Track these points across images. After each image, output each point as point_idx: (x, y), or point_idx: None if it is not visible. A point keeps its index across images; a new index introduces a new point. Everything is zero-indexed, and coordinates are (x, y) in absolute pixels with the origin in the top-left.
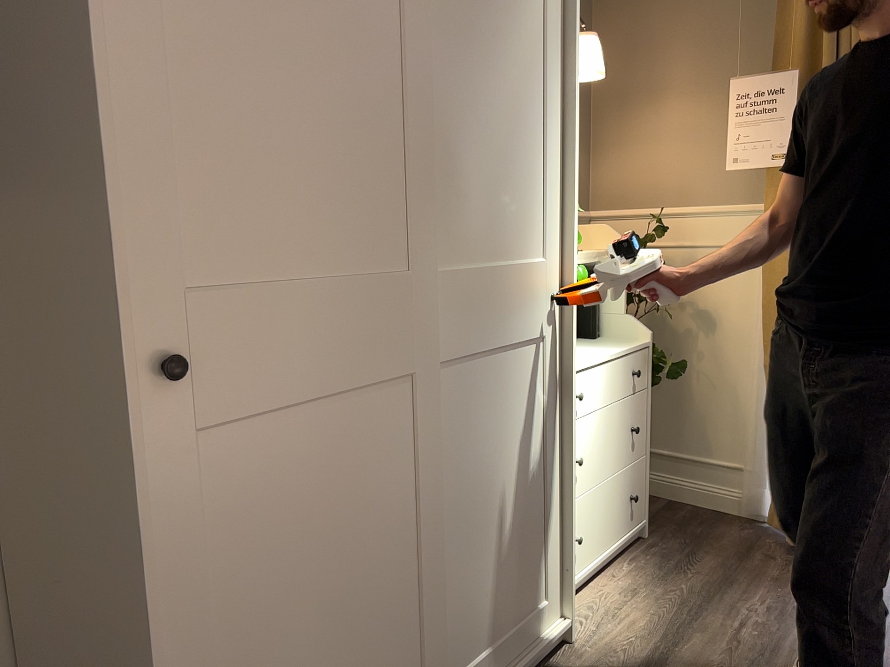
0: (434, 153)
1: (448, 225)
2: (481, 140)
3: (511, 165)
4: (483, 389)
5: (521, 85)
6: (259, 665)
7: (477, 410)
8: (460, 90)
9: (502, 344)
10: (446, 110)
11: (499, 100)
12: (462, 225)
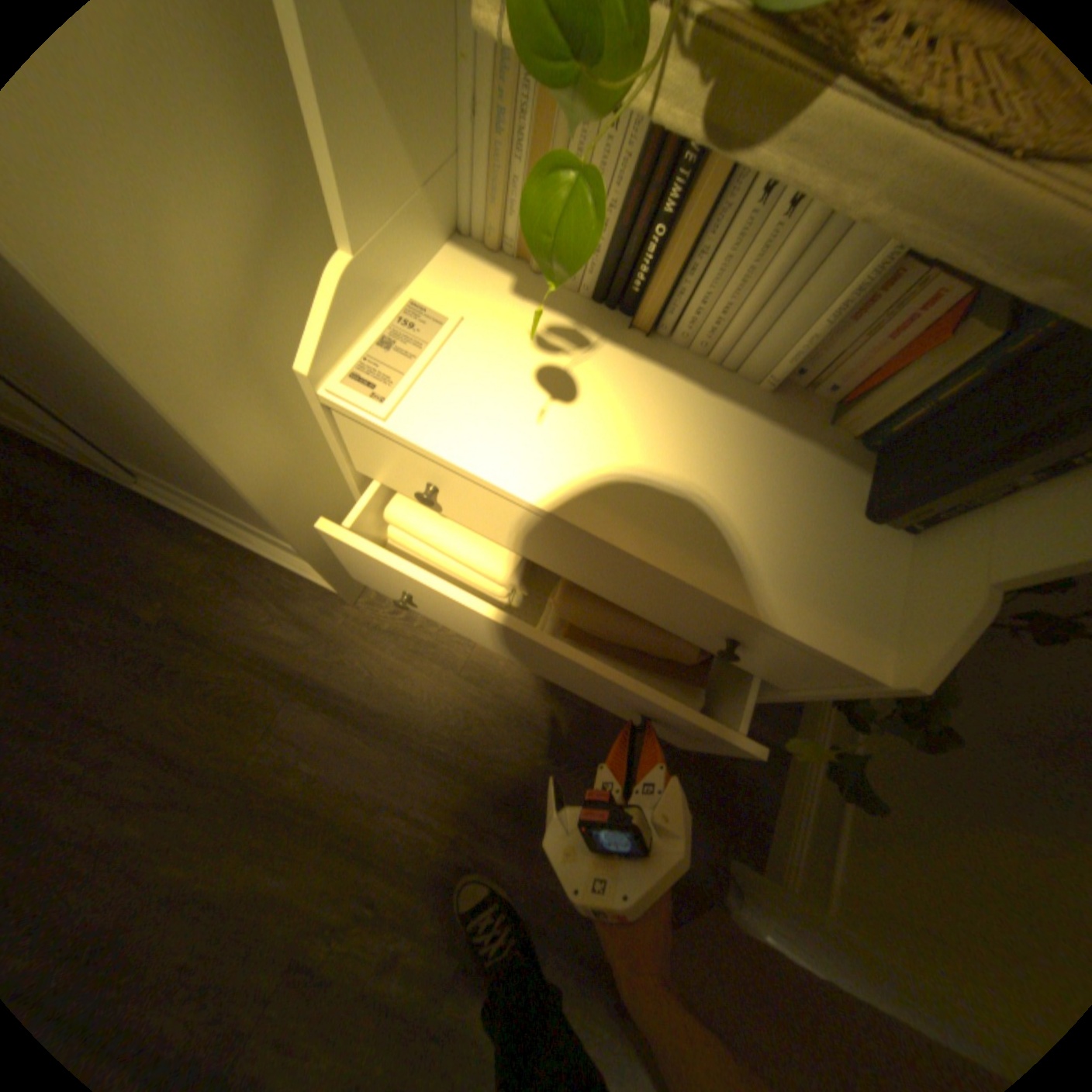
0: None
1: None
2: None
3: None
4: None
5: None
6: None
7: None
8: None
9: None
10: None
11: None
12: None
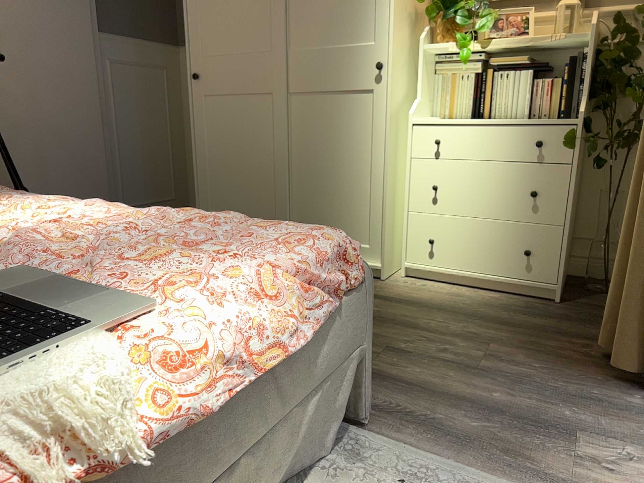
0: None
1: (298, 25)
2: None
3: None
4: (321, 113)
5: None
6: (211, 177)
7: (316, 123)
8: None
9: (336, 90)
10: None
11: None
12: (308, 24)
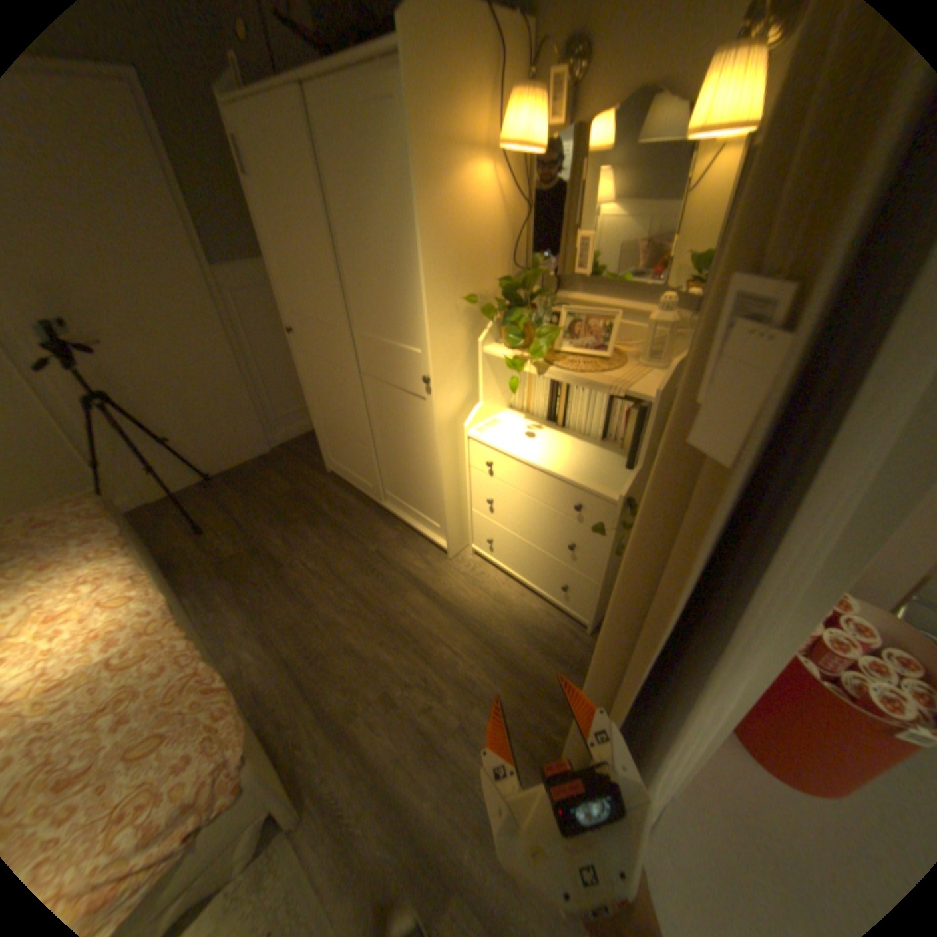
0: (341, 267)
1: (358, 307)
2: (367, 258)
3: (391, 276)
4: (390, 401)
5: (390, 211)
6: (323, 422)
7: (388, 409)
8: (350, 225)
9: (398, 386)
10: (345, 240)
11: (375, 227)
12: (365, 309)
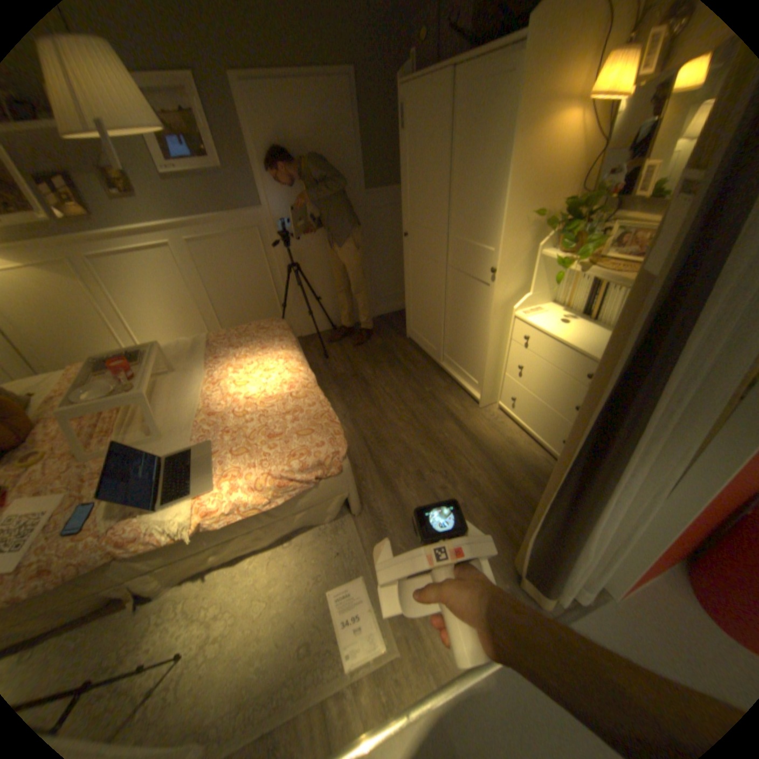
0: (451, 189)
1: (455, 217)
2: (471, 182)
3: (484, 194)
4: (462, 286)
5: (495, 149)
6: (411, 300)
7: (460, 292)
8: (464, 160)
9: (471, 275)
10: (458, 170)
11: (481, 160)
12: (460, 219)
